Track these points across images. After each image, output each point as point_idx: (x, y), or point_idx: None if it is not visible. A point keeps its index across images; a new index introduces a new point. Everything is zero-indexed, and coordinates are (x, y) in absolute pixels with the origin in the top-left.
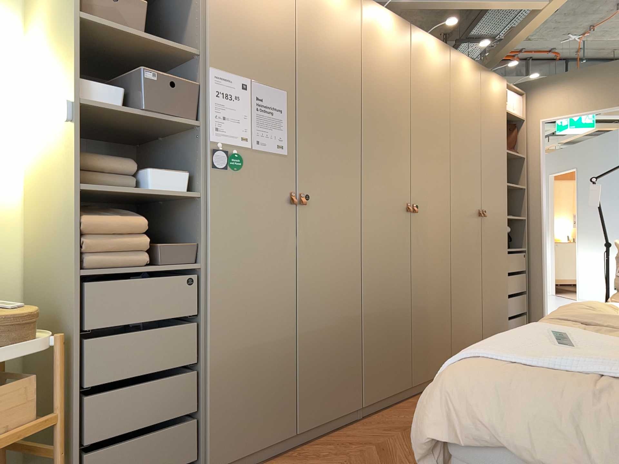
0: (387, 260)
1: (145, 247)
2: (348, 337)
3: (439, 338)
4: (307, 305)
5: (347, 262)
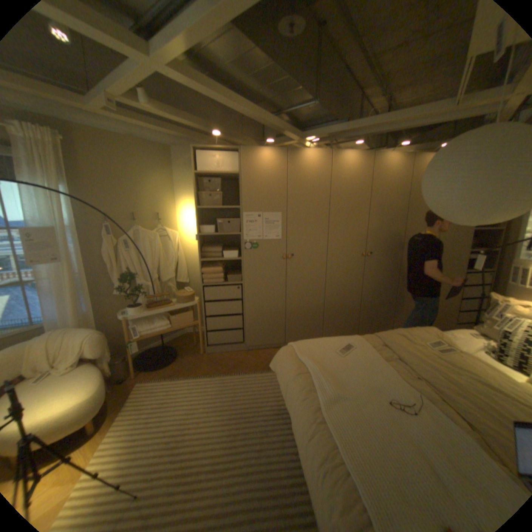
0: (342, 280)
1: (223, 276)
2: (314, 311)
3: (382, 317)
4: (291, 298)
5: (315, 281)
